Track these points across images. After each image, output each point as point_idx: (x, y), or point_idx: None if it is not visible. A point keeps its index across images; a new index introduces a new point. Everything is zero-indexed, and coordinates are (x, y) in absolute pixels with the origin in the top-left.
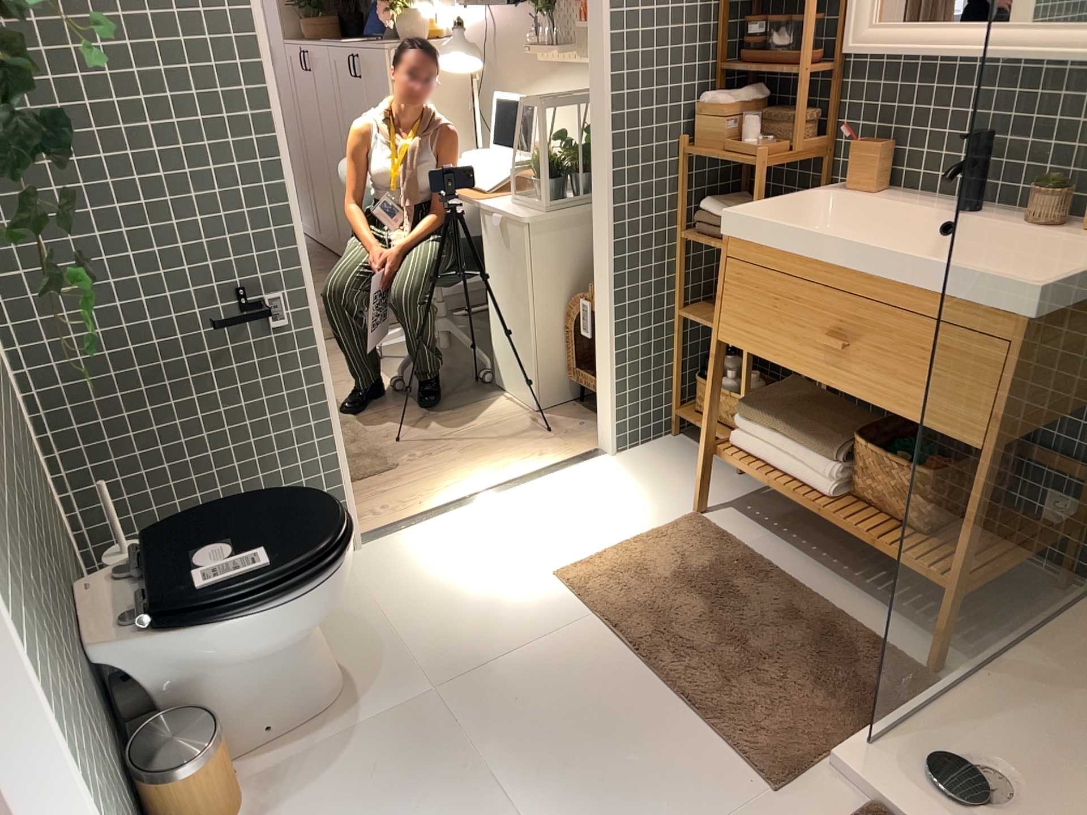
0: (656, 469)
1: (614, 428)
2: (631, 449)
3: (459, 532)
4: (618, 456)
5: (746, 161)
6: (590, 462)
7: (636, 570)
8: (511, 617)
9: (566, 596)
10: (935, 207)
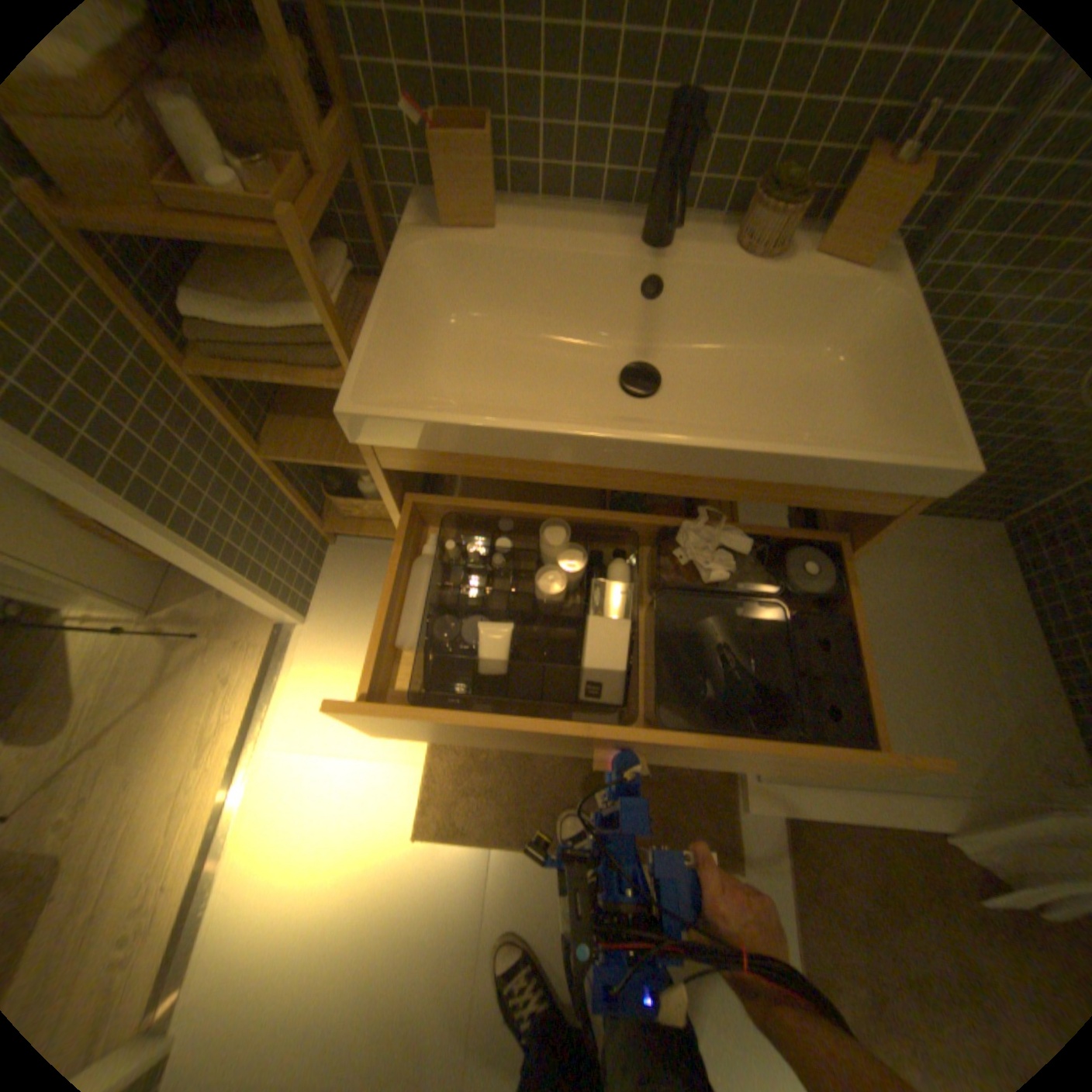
0: (357, 608)
1: (283, 610)
2: (306, 600)
3: (254, 889)
4: (304, 621)
5: (237, 226)
6: (284, 653)
7: (469, 762)
8: (426, 939)
9: (444, 856)
10: (590, 226)
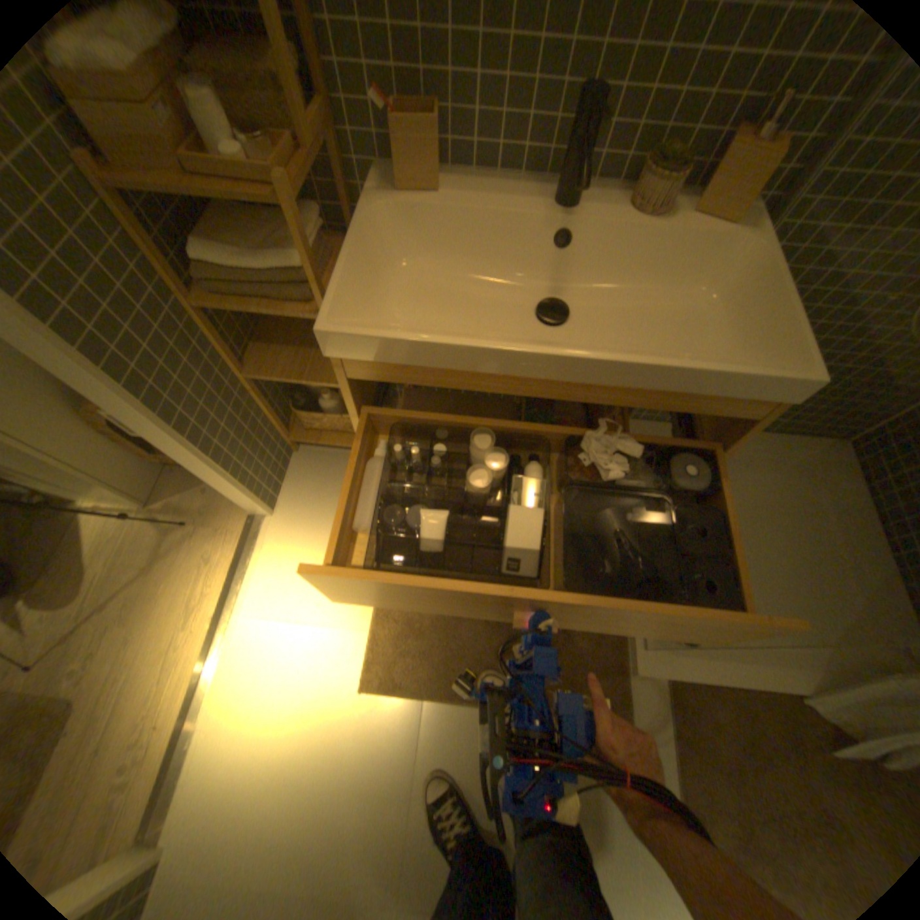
0: (315, 503)
1: (256, 502)
2: (274, 496)
3: (229, 729)
4: (272, 513)
5: (241, 186)
6: (256, 539)
7: (406, 630)
8: (370, 773)
9: (385, 706)
10: (513, 190)
